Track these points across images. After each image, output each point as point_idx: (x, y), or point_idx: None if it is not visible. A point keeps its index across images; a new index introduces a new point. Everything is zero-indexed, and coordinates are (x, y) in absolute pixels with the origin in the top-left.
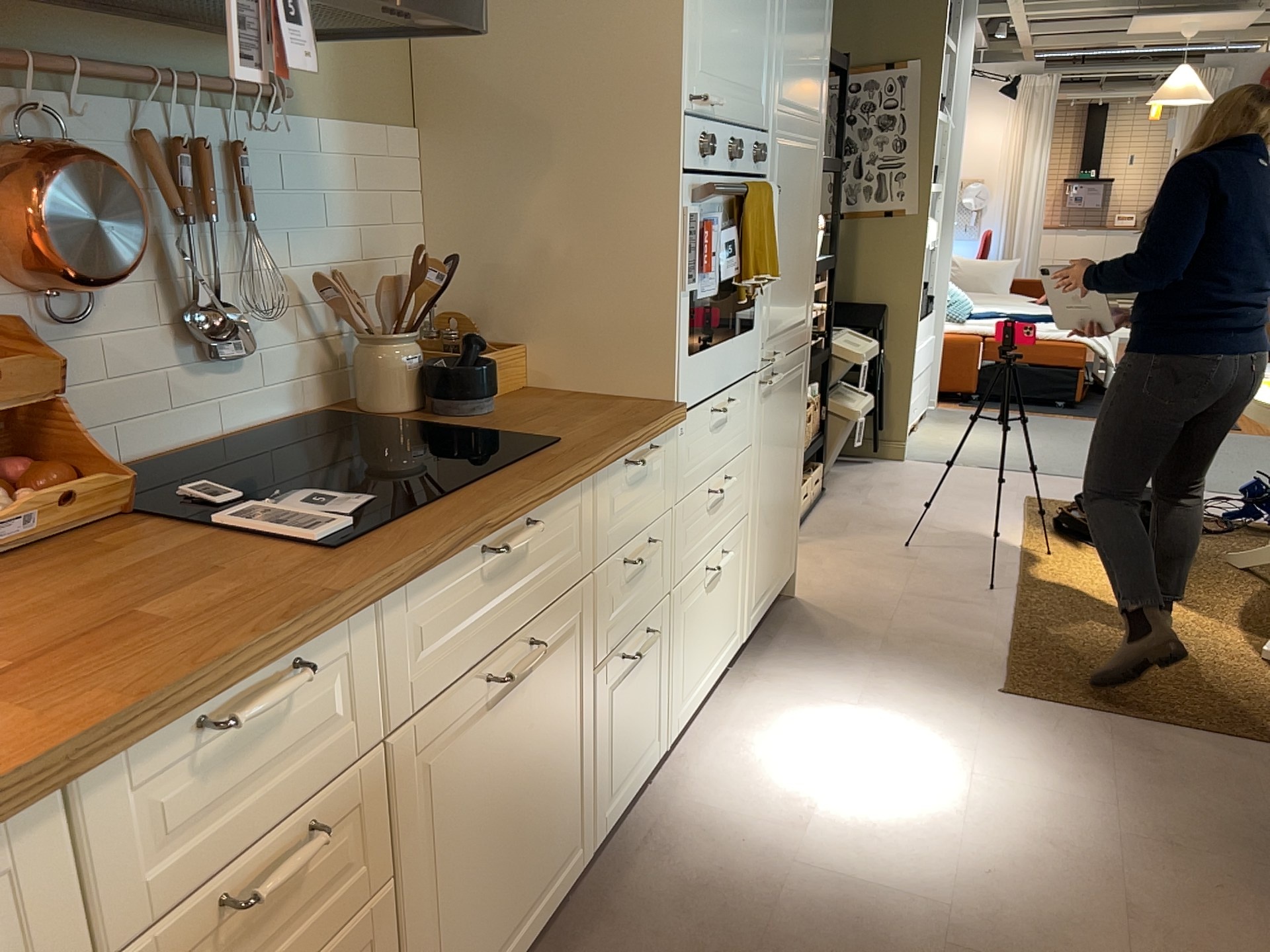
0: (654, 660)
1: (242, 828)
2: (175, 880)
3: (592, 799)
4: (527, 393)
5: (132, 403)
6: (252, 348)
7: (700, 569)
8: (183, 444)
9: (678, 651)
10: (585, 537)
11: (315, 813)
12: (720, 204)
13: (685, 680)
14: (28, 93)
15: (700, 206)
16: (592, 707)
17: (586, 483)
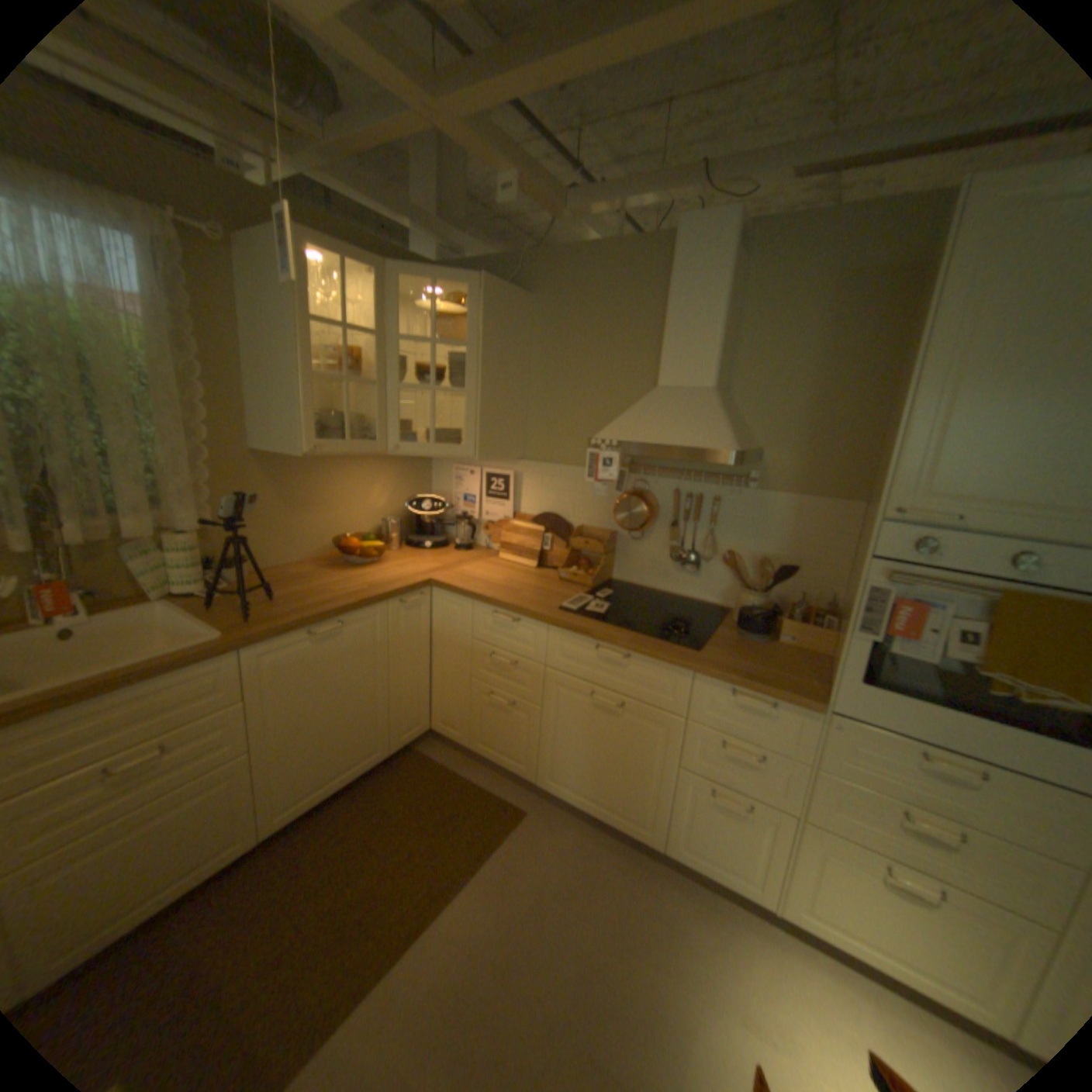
0: (762, 837)
1: (502, 645)
2: (487, 639)
3: (668, 829)
4: (812, 656)
5: (650, 571)
6: (705, 572)
7: (875, 859)
8: (664, 591)
9: (811, 873)
10: (680, 698)
11: (520, 662)
12: (963, 597)
13: (822, 906)
14: (641, 477)
15: (911, 587)
16: (675, 785)
17: (682, 672)
